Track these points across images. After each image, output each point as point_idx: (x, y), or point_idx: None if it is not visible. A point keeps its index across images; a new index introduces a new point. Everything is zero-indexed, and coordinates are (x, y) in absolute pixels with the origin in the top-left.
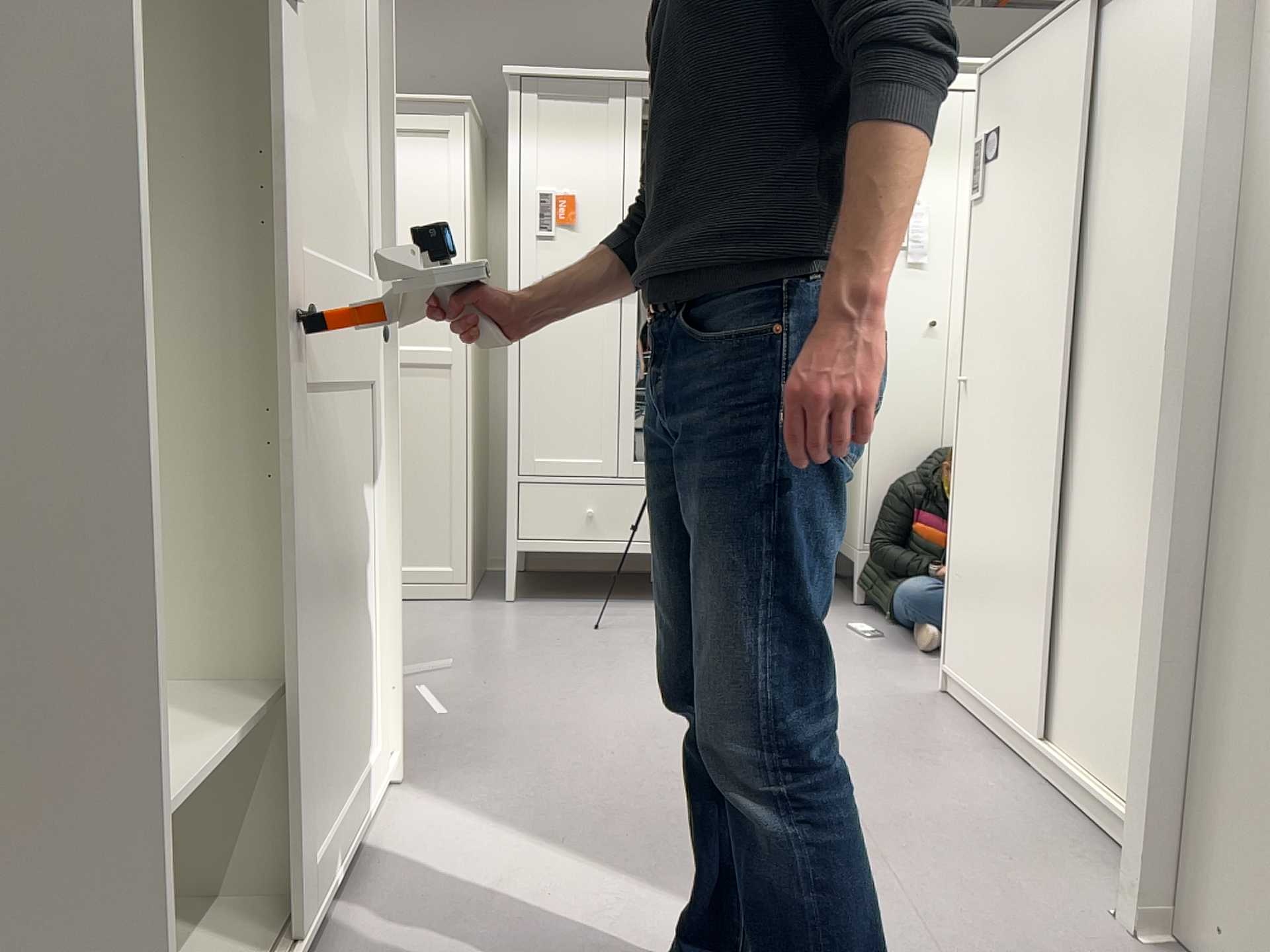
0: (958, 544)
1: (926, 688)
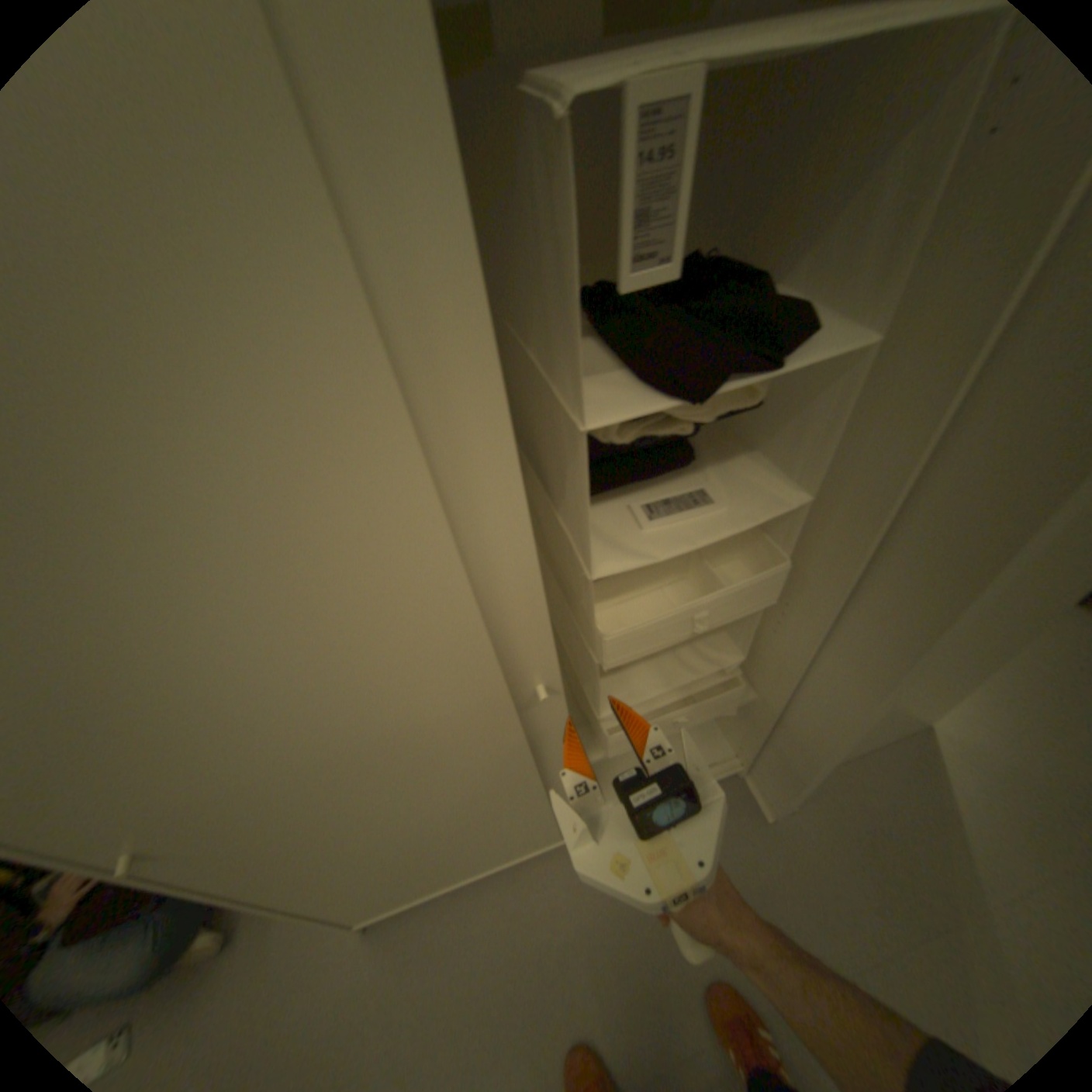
0: (299, 903)
1: (341, 958)
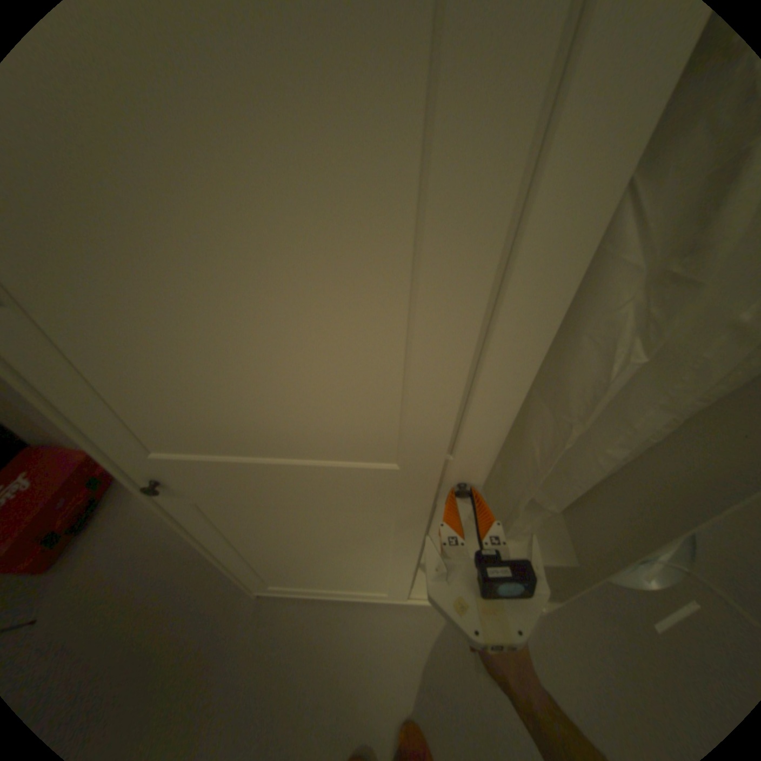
0: None
1: None
